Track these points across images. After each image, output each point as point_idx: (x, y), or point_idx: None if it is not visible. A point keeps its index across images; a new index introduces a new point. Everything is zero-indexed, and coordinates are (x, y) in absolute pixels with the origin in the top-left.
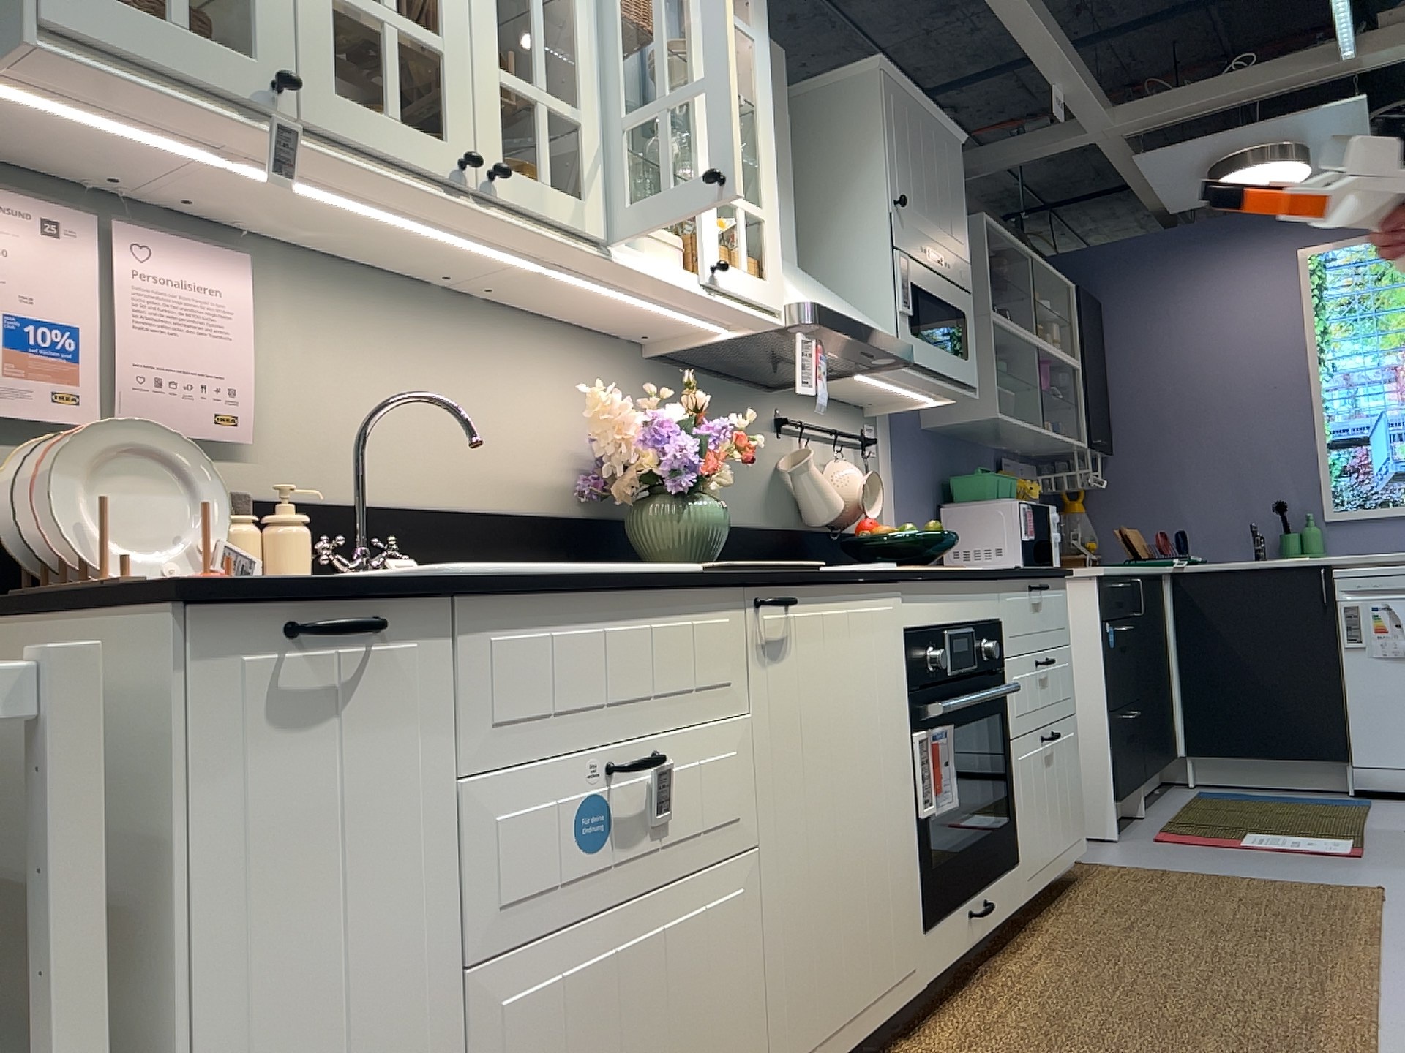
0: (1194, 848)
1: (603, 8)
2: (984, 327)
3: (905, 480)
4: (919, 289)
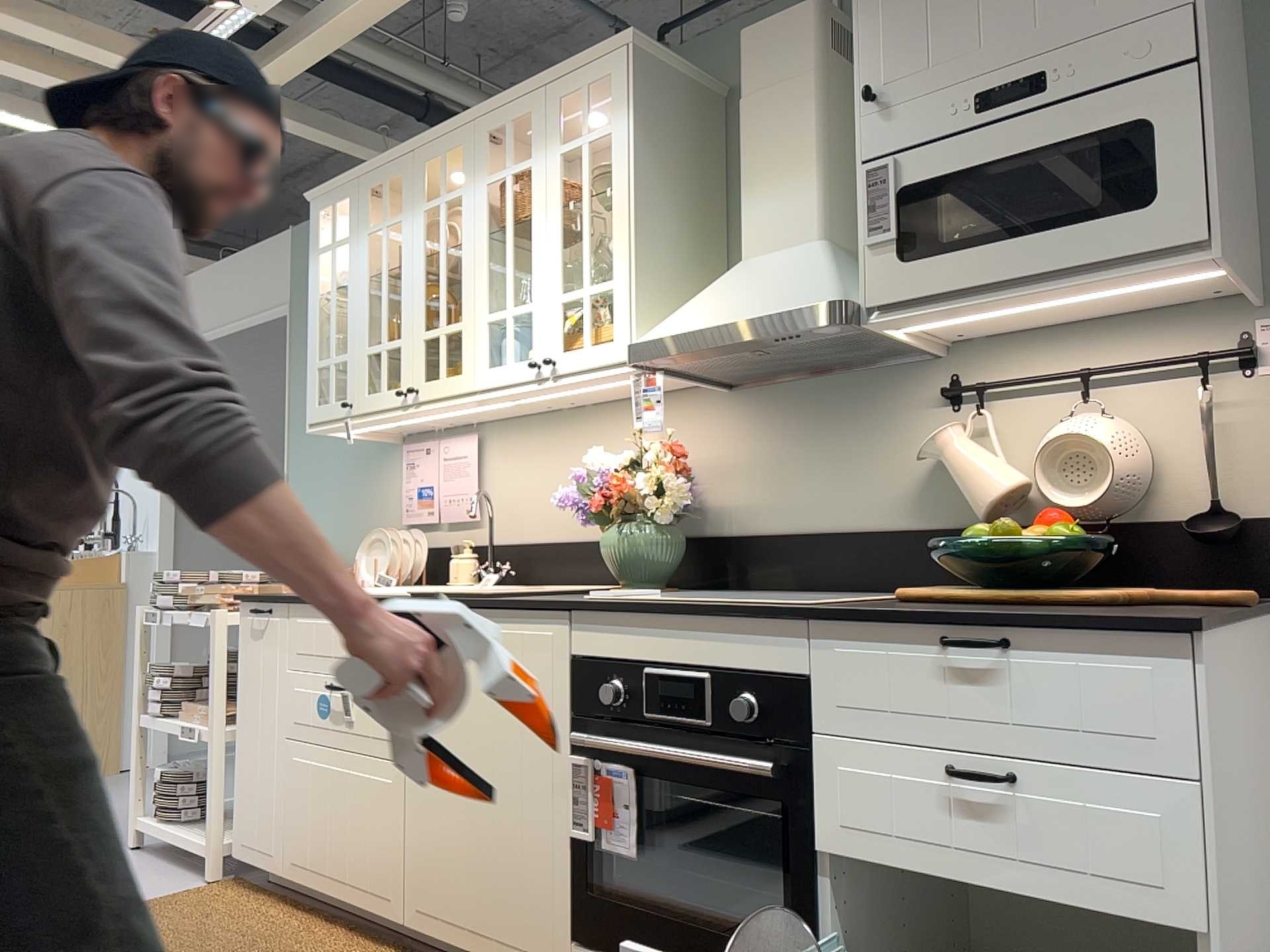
0: None
1: (477, 243)
2: None
3: None
4: (938, 179)
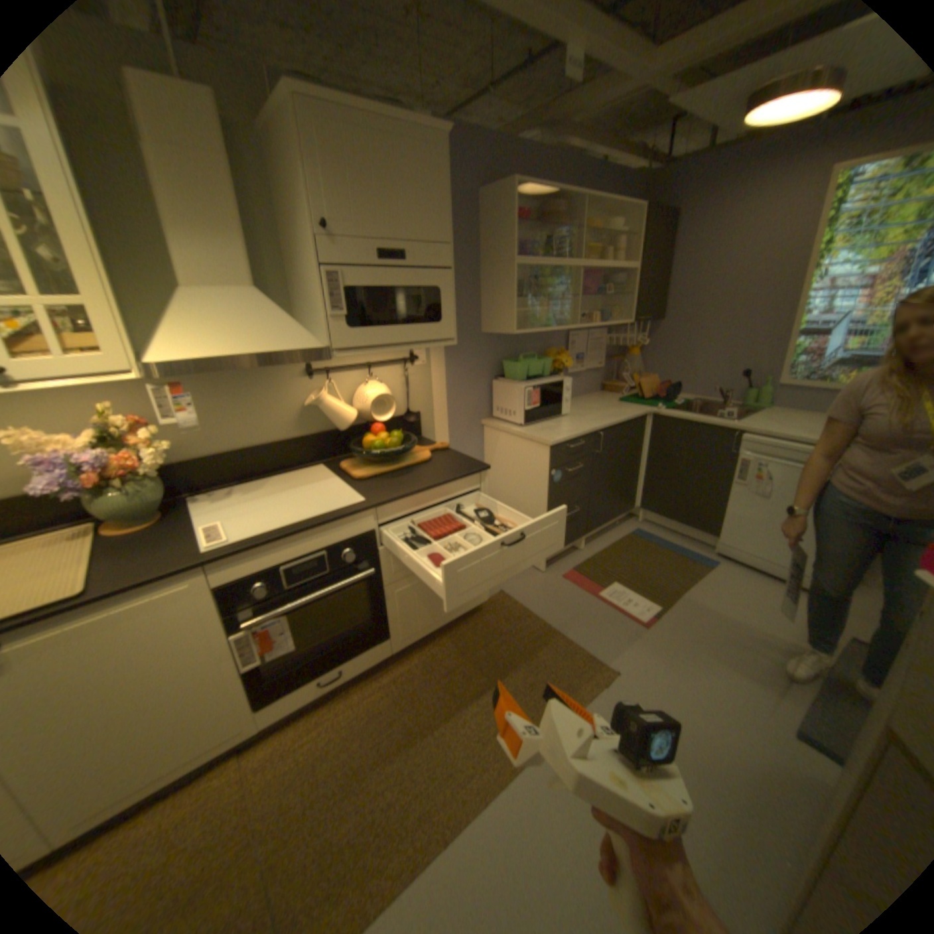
0: (571, 592)
1: None
2: (520, 264)
3: (455, 371)
4: (364, 287)
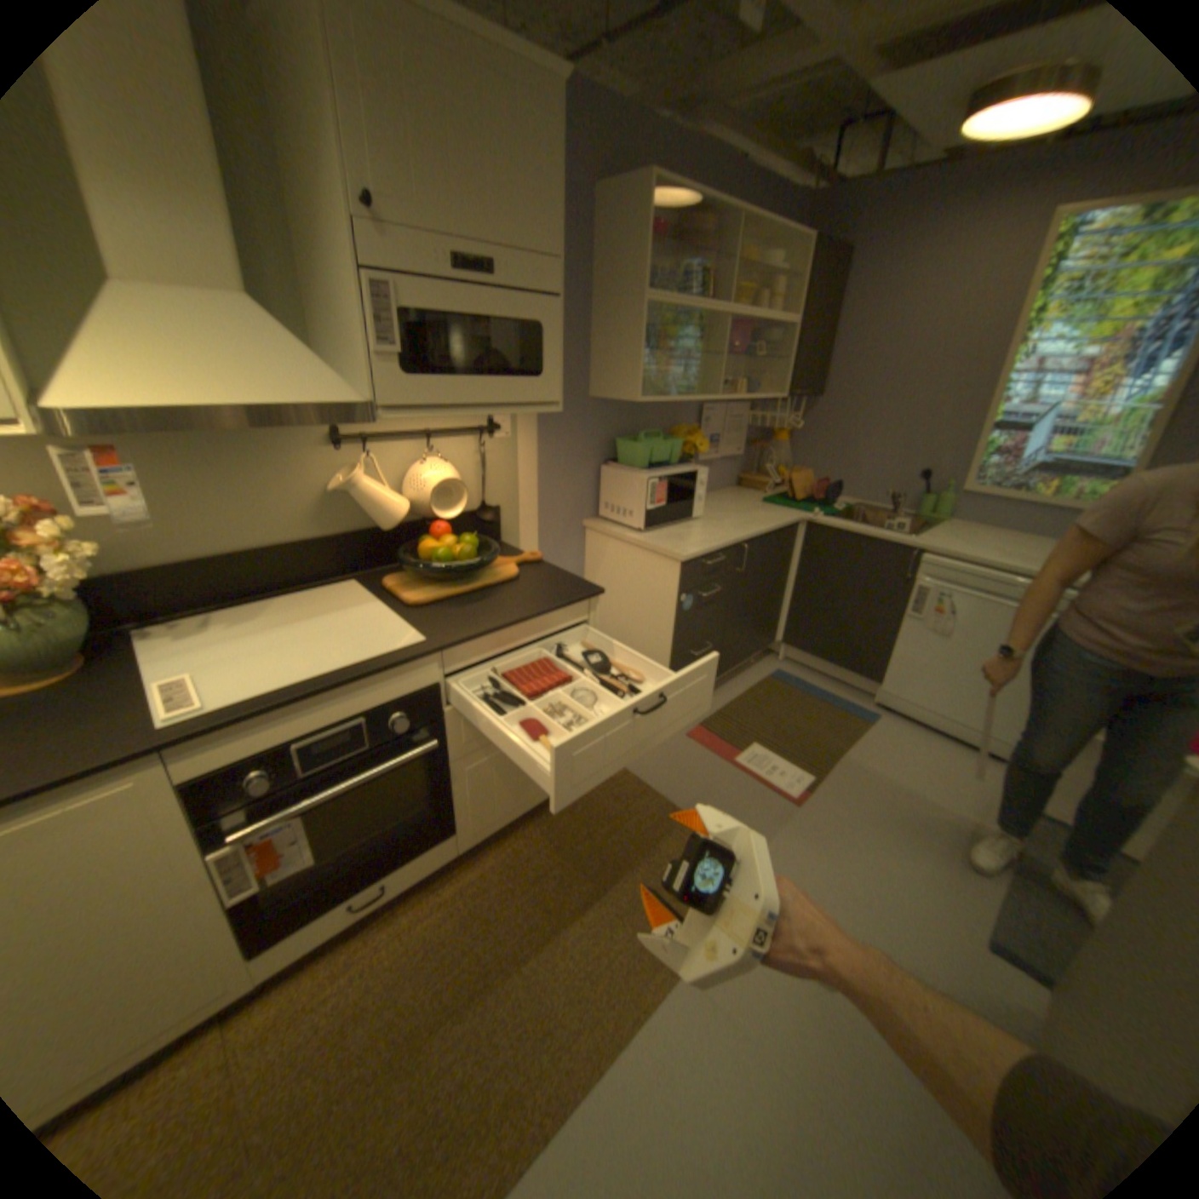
0: (699, 757)
1: None
2: (650, 302)
3: (551, 450)
4: (428, 311)
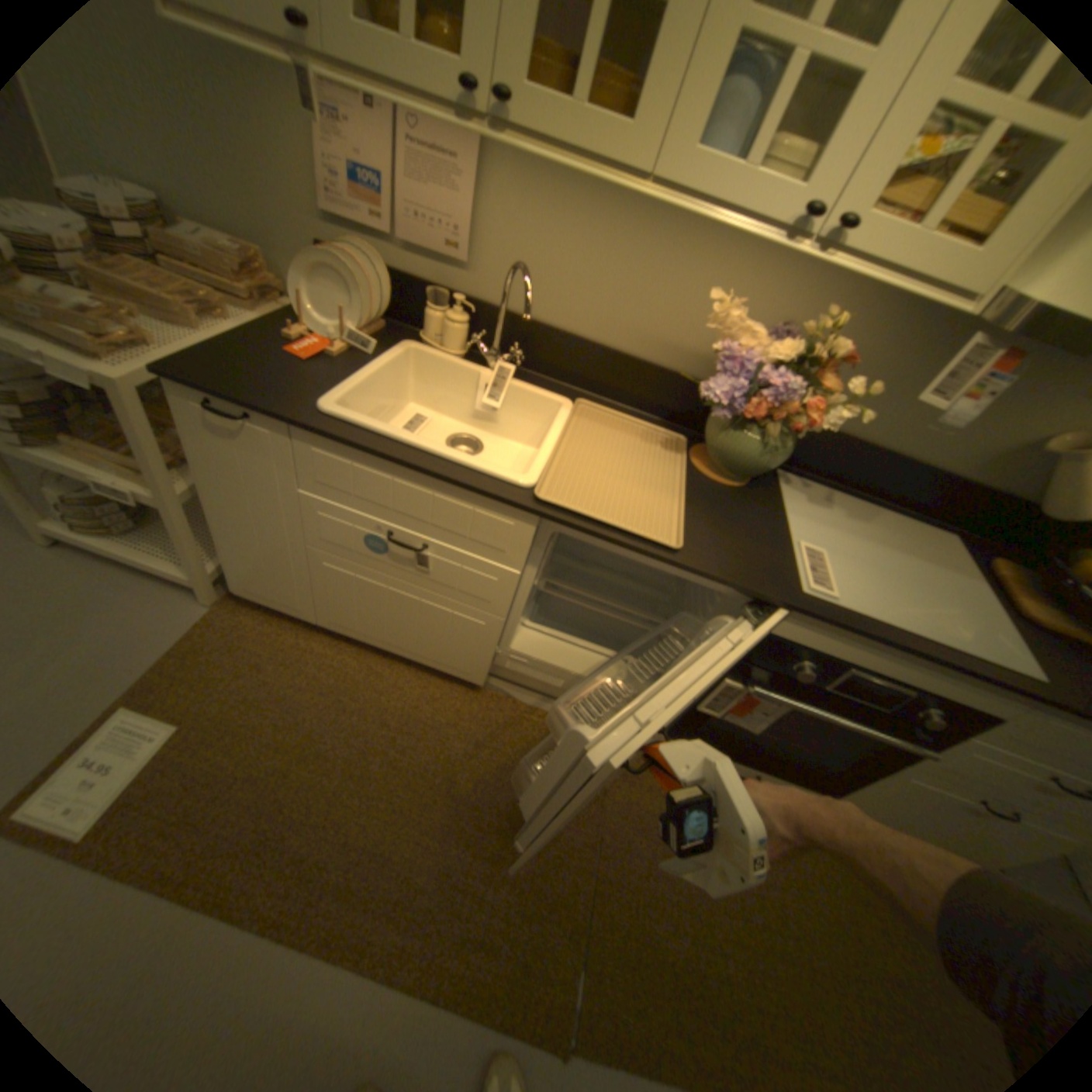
0: None
1: None
2: None
3: None
4: None
